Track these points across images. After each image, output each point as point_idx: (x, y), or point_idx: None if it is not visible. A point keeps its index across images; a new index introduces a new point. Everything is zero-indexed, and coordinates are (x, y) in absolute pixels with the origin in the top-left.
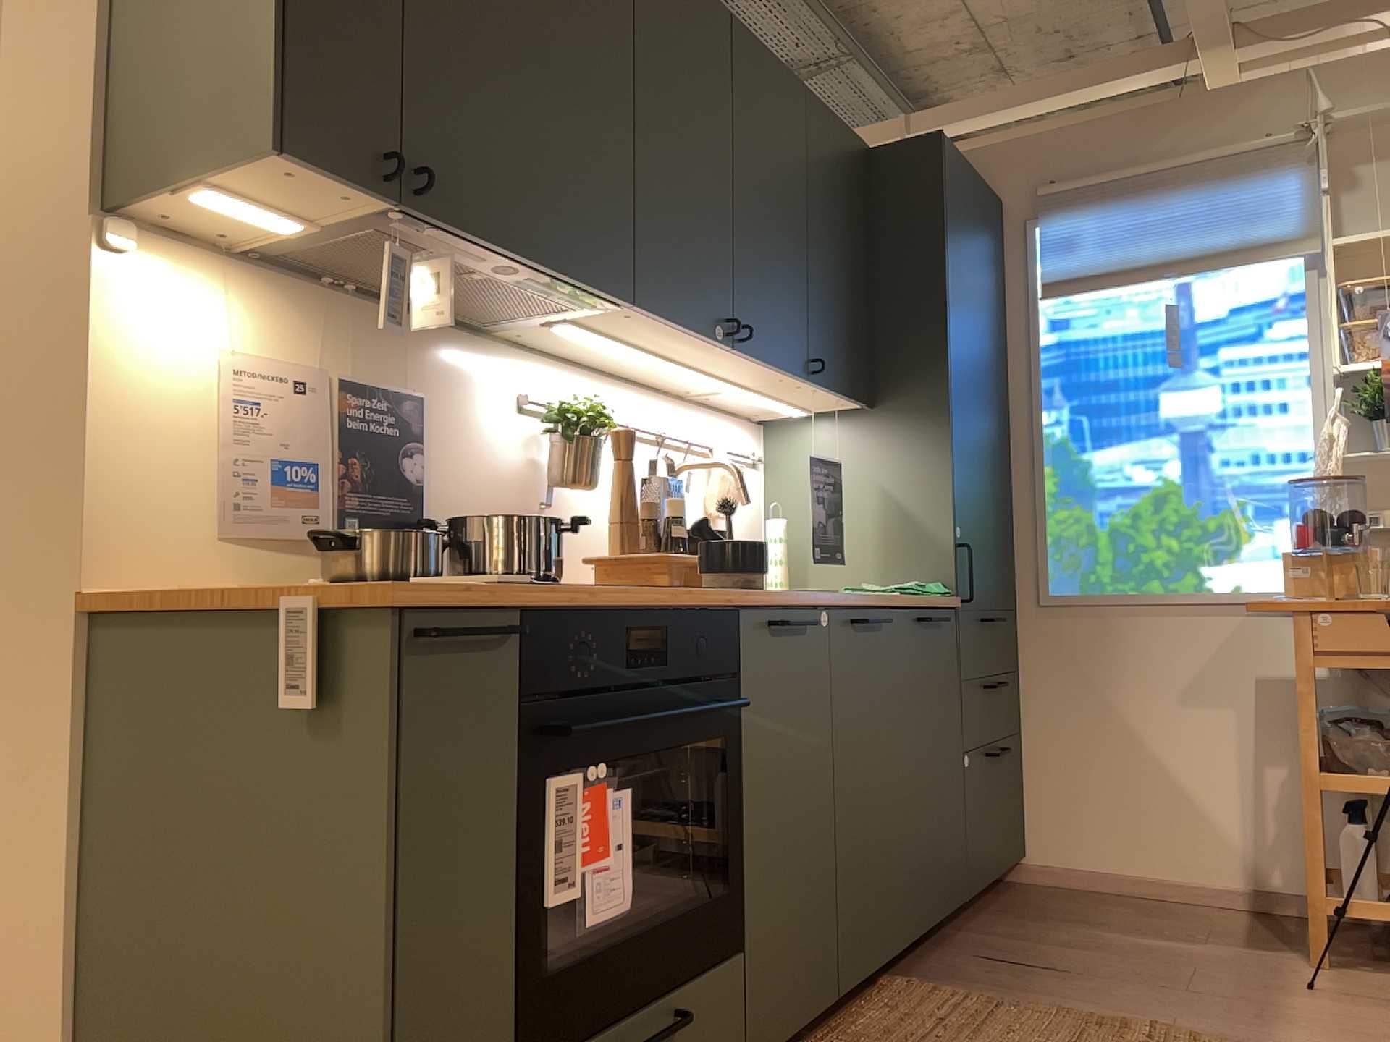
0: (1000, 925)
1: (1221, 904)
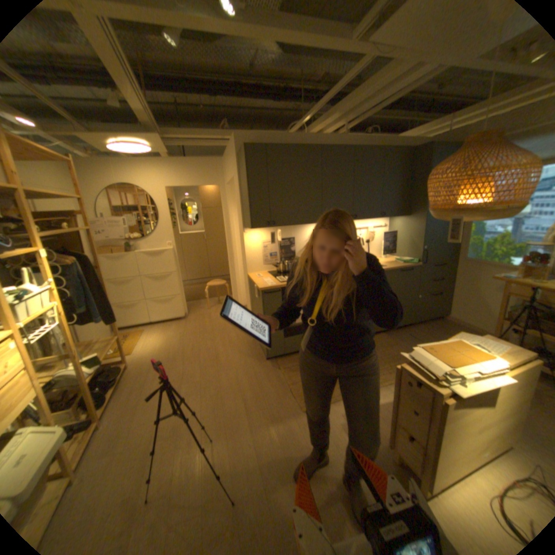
0: (424, 329)
1: None
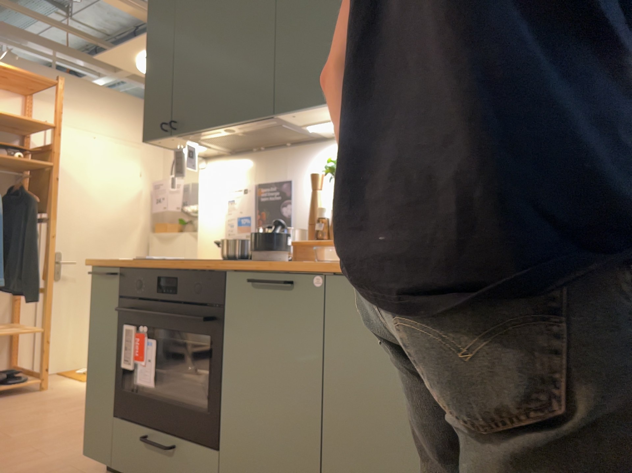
0: None
1: None
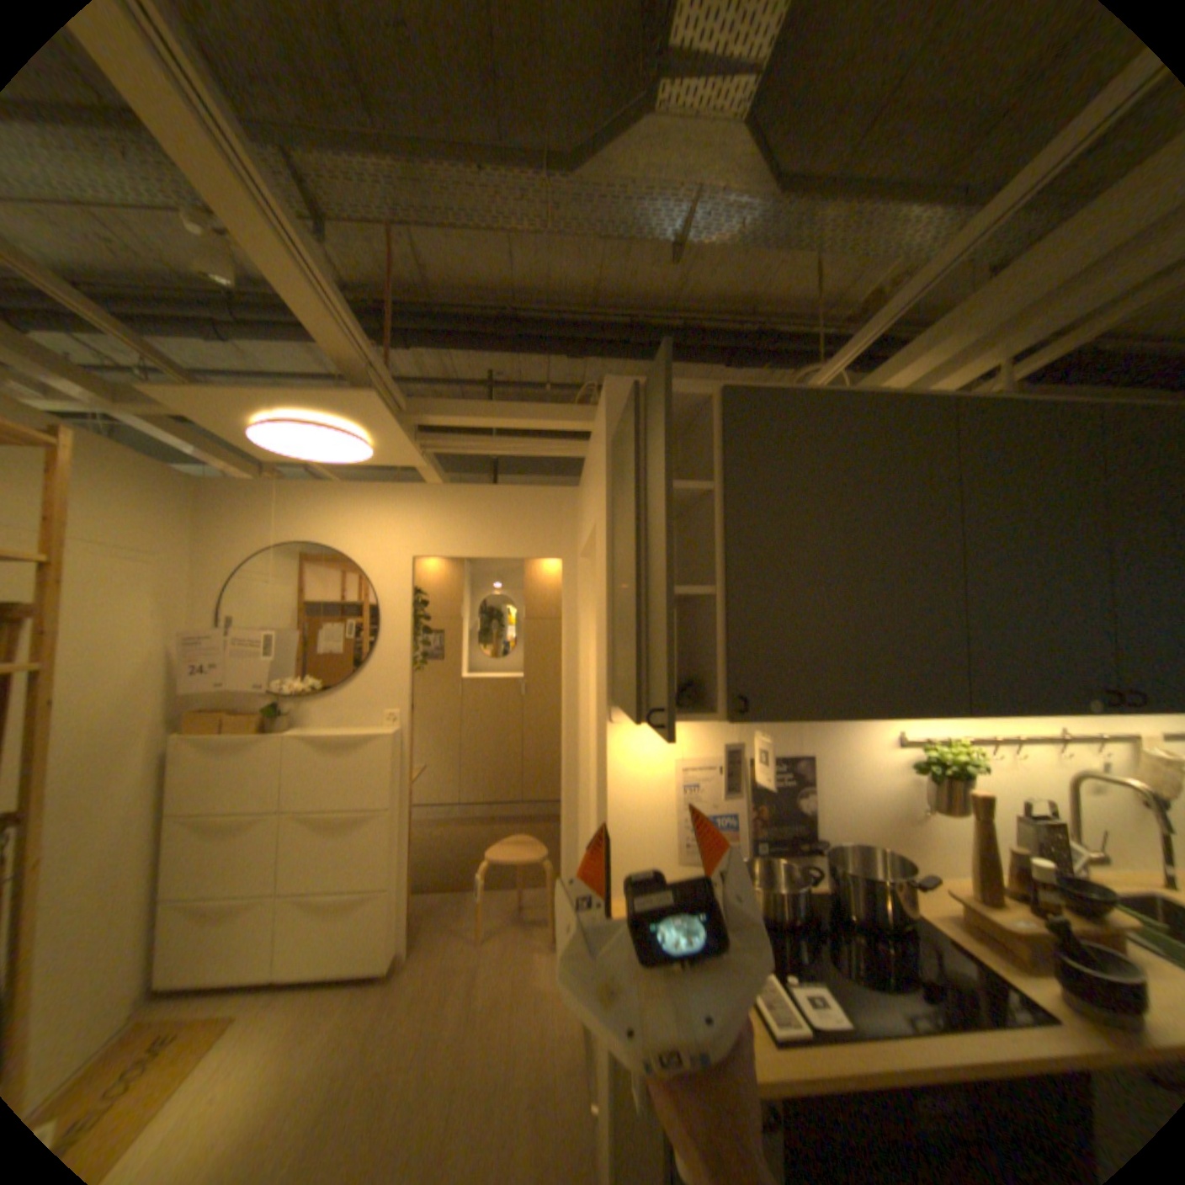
0: None
1: None
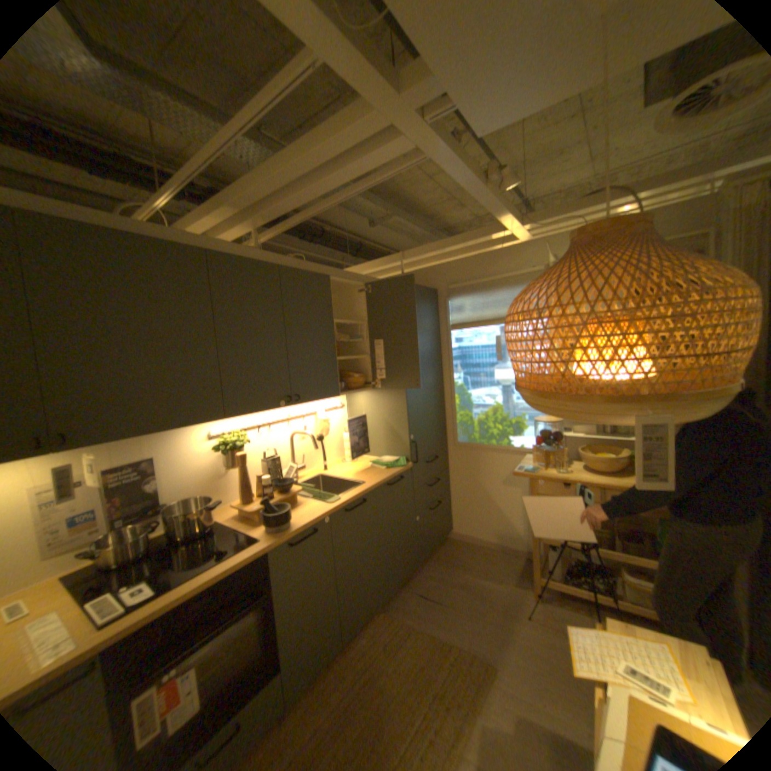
0: (432, 571)
1: (516, 556)
